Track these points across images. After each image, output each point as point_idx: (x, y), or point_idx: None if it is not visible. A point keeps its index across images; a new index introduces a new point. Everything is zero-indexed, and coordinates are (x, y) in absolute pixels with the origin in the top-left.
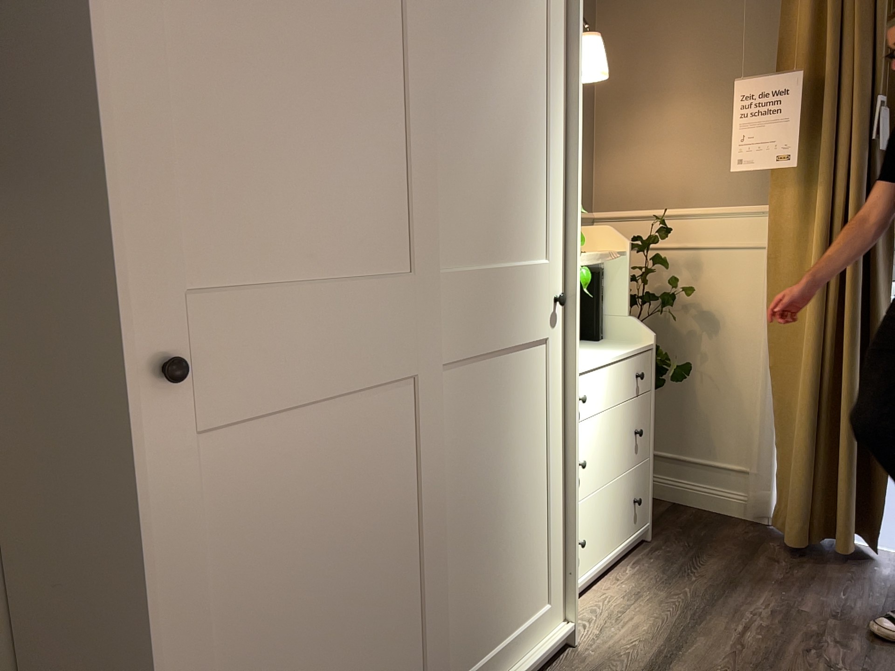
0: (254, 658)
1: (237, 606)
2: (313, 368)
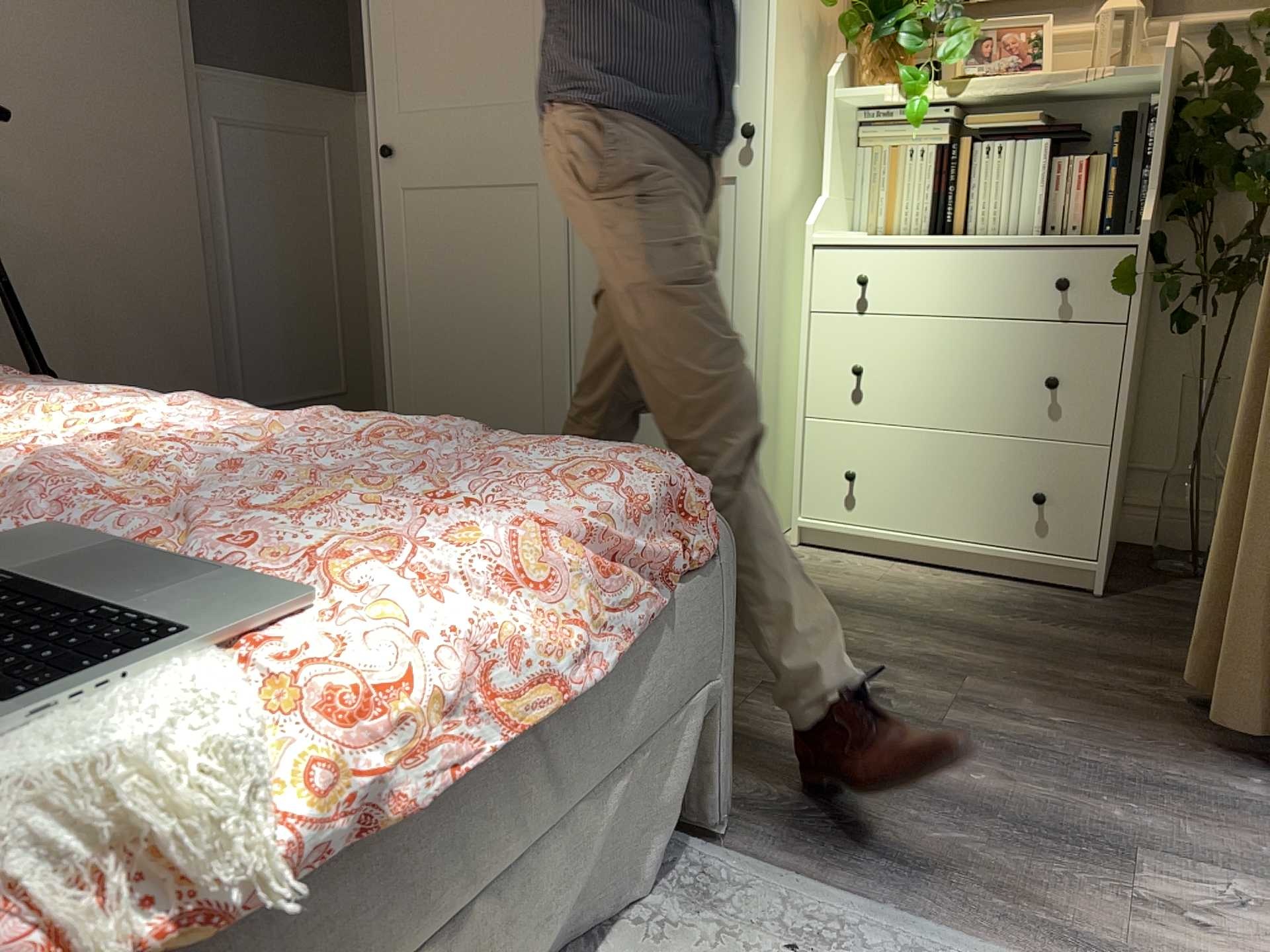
0: (423, 332)
1: (414, 296)
2: (453, 164)
